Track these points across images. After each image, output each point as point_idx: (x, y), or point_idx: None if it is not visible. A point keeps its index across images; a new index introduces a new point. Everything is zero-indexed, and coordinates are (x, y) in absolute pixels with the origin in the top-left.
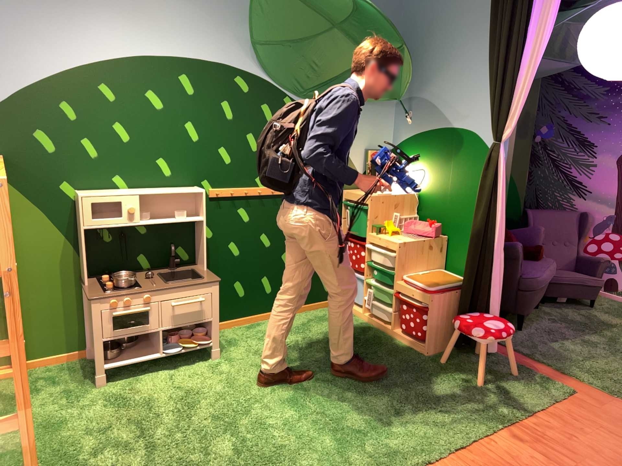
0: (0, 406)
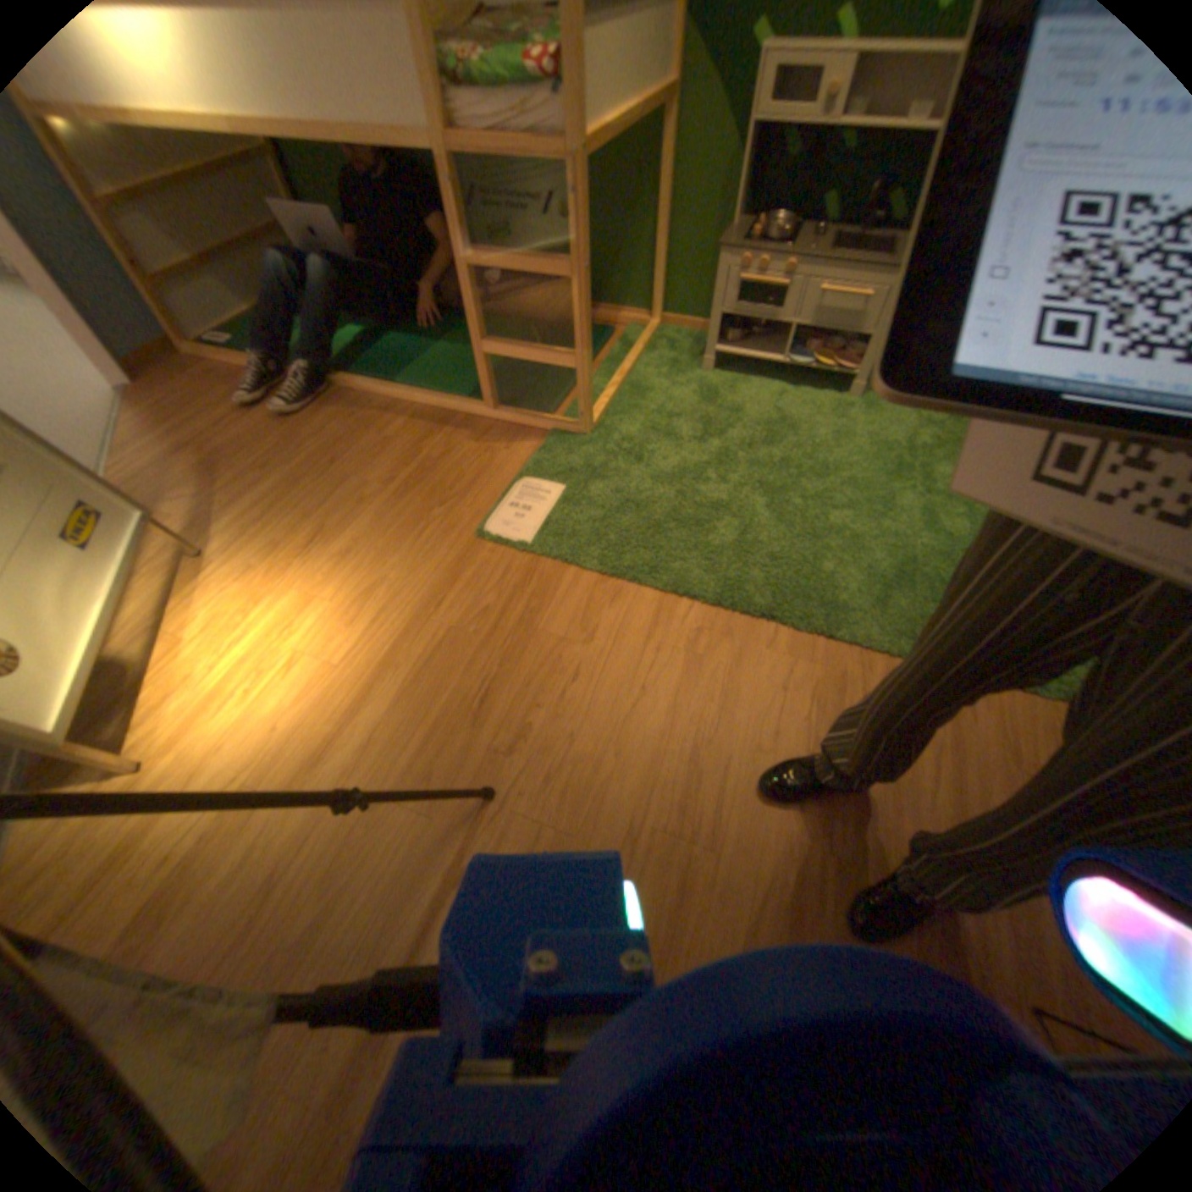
0: (608, 350)
